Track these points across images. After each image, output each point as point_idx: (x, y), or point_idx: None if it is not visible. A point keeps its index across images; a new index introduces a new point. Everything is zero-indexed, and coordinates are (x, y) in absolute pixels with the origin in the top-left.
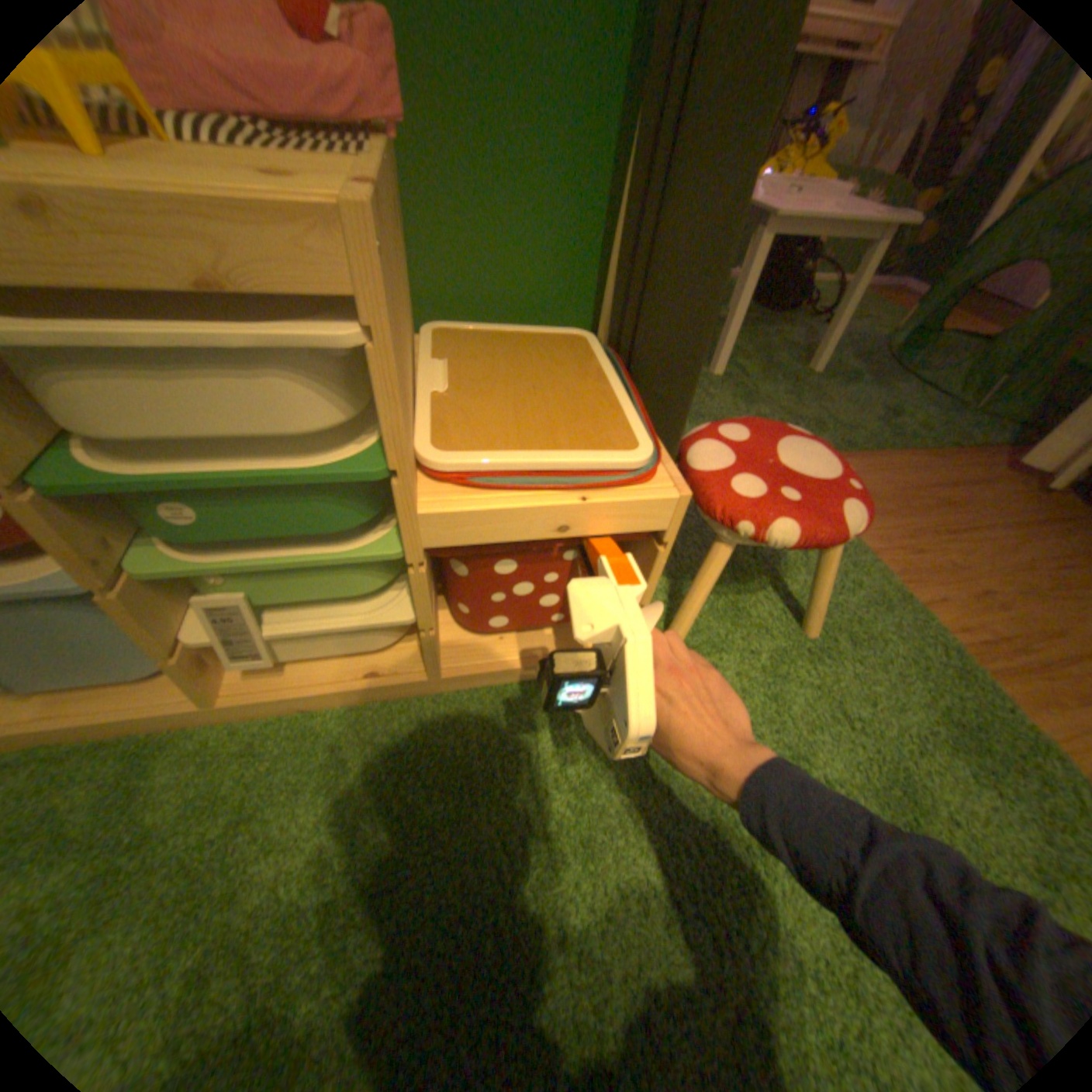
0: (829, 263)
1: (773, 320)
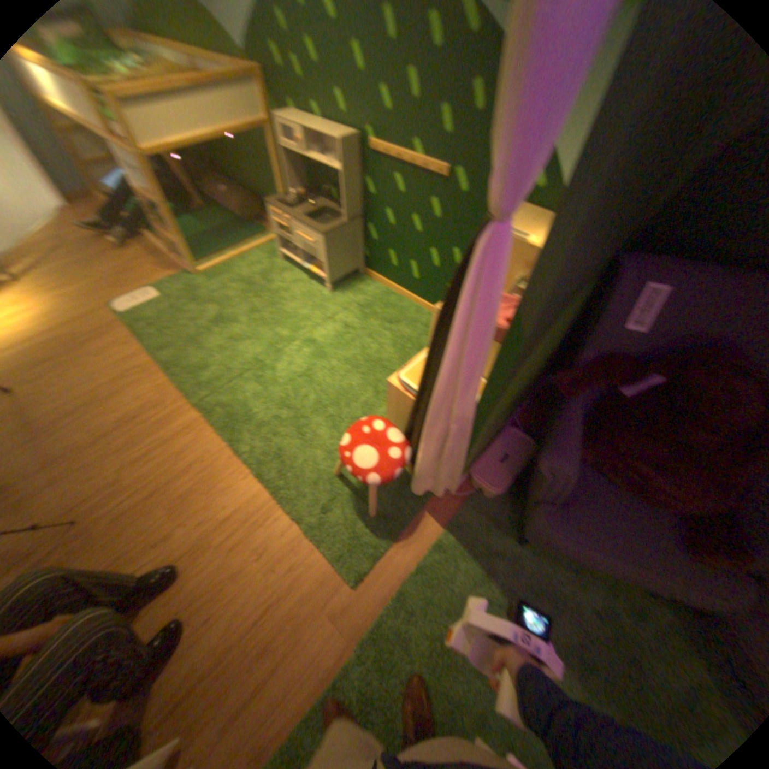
0: None
1: None
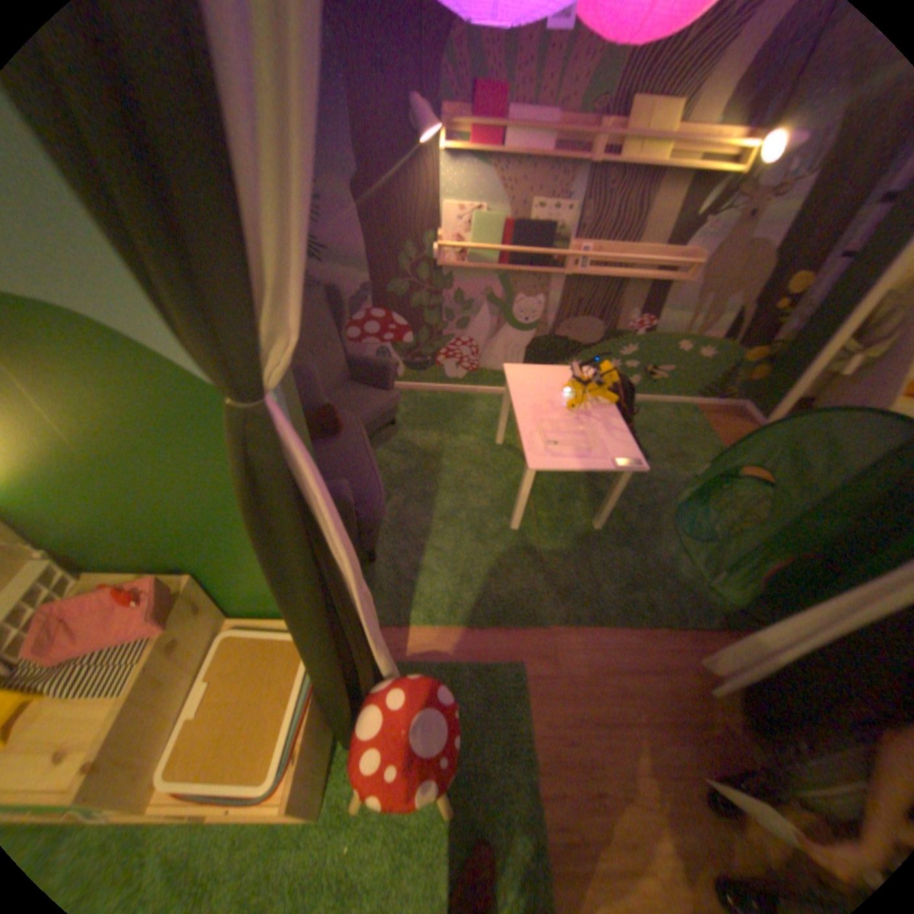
0: (673, 390)
1: None
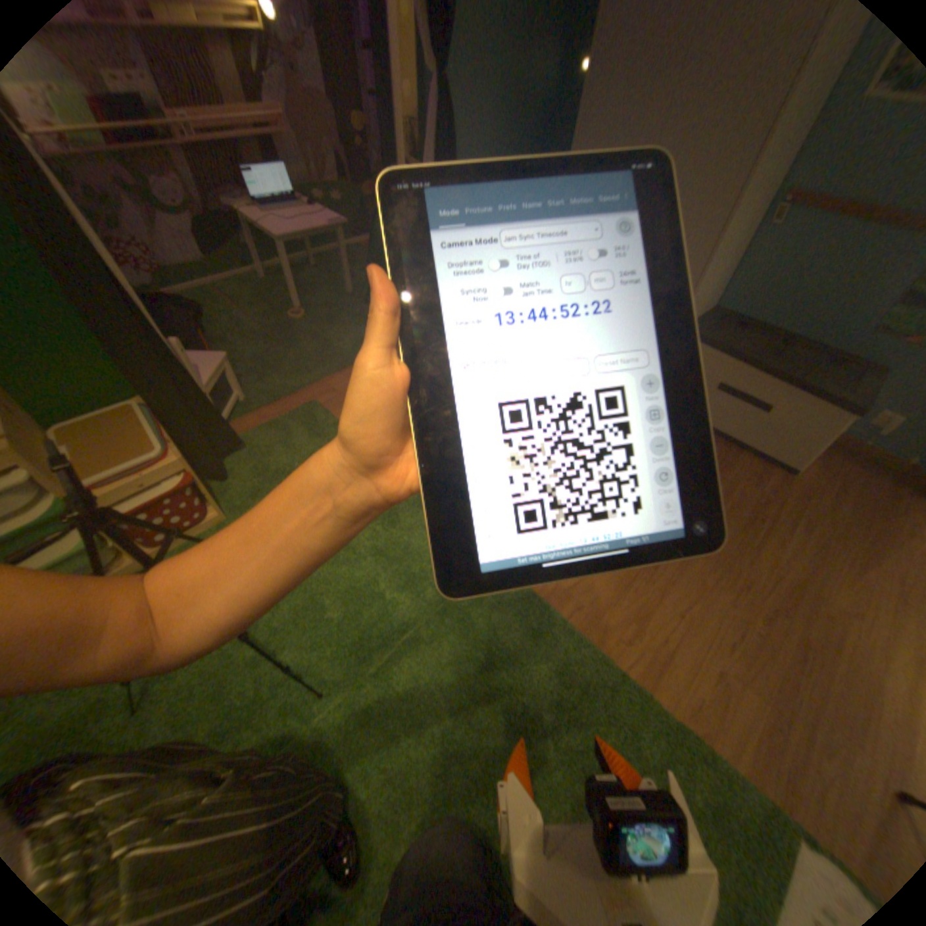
0: (333, 236)
1: (301, 293)
